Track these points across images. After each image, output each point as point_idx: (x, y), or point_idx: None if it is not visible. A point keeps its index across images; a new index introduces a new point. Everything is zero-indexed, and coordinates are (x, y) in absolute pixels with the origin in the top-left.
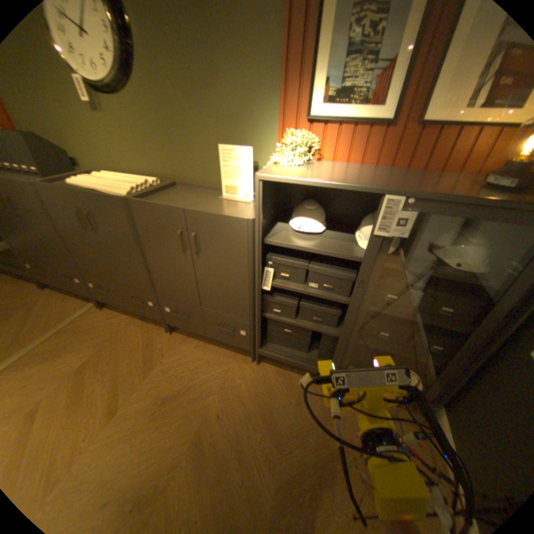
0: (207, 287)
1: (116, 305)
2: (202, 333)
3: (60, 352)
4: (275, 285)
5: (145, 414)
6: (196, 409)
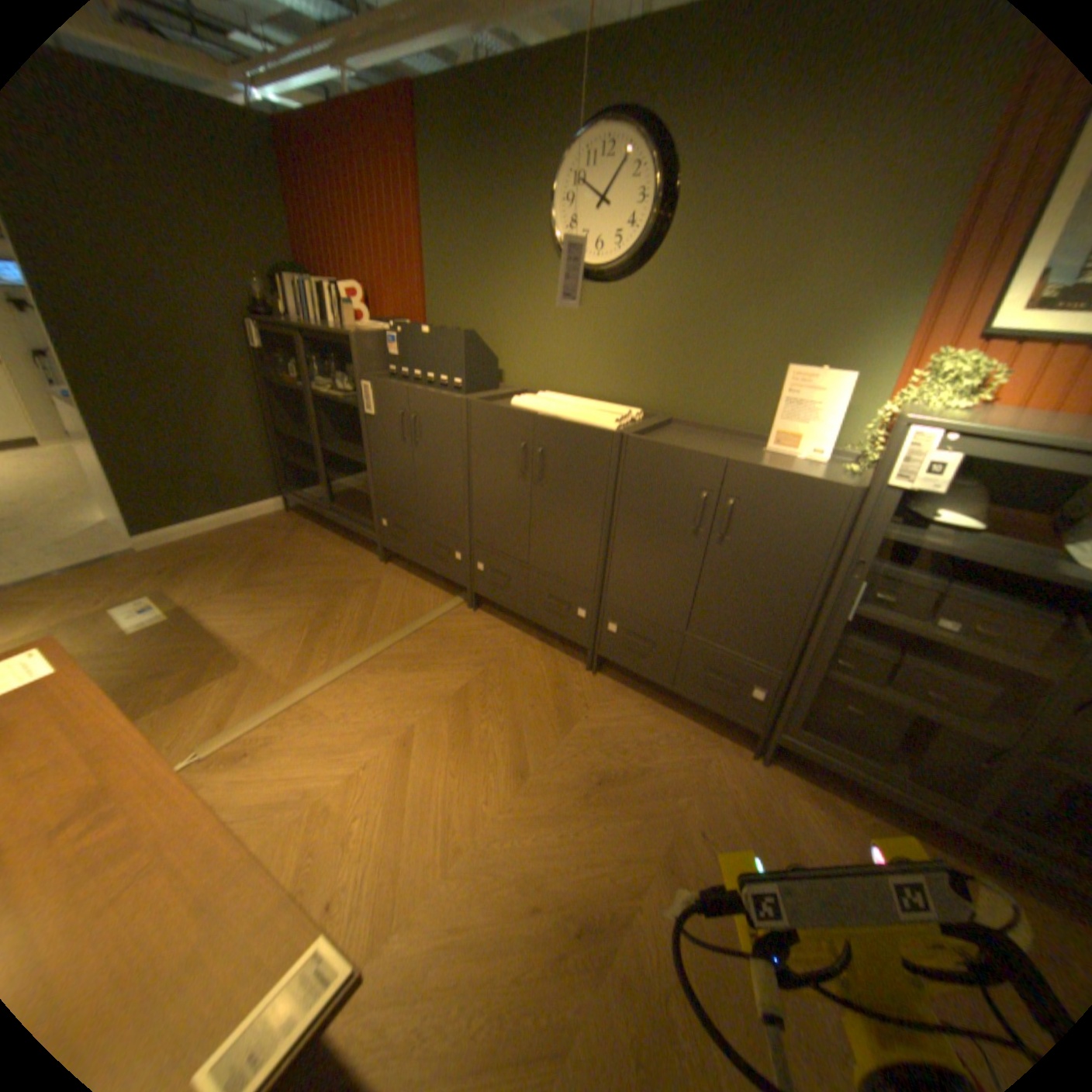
0: (716, 597)
1: (511, 606)
2: (665, 683)
3: (427, 662)
4: (865, 614)
5: (575, 792)
6: (663, 811)
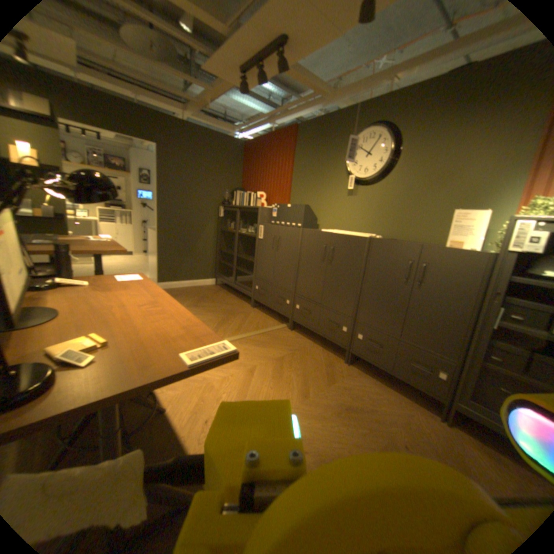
0: (417, 316)
1: (309, 326)
2: (388, 369)
3: (266, 344)
4: (505, 325)
5: (333, 410)
6: (382, 430)
